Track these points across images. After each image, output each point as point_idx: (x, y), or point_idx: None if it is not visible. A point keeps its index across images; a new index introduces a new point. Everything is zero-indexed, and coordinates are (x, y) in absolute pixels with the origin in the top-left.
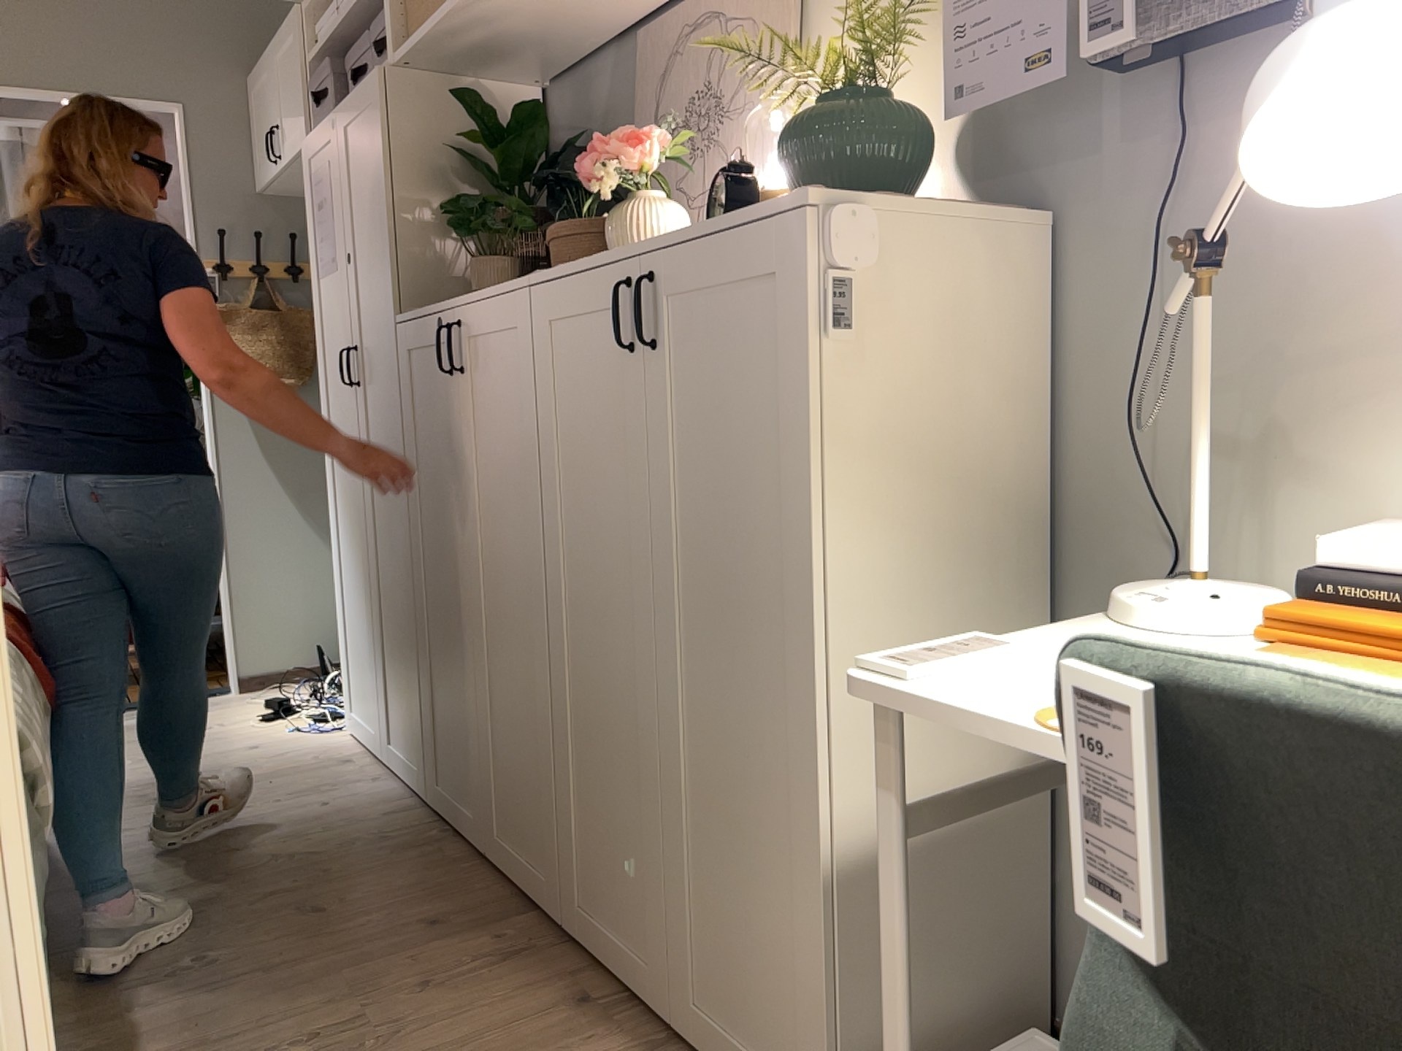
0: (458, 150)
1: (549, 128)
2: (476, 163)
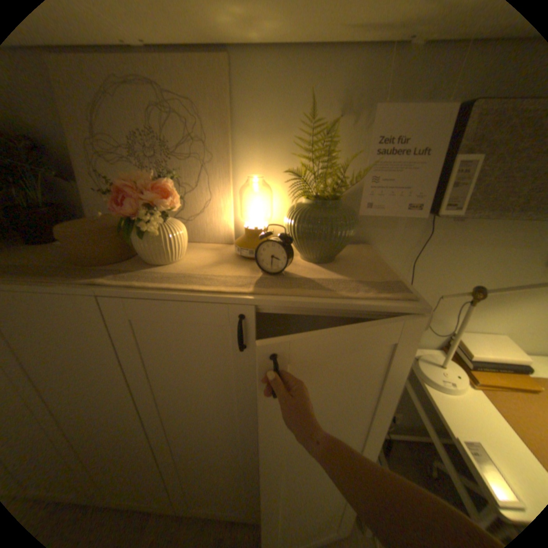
0: None
1: None
2: None
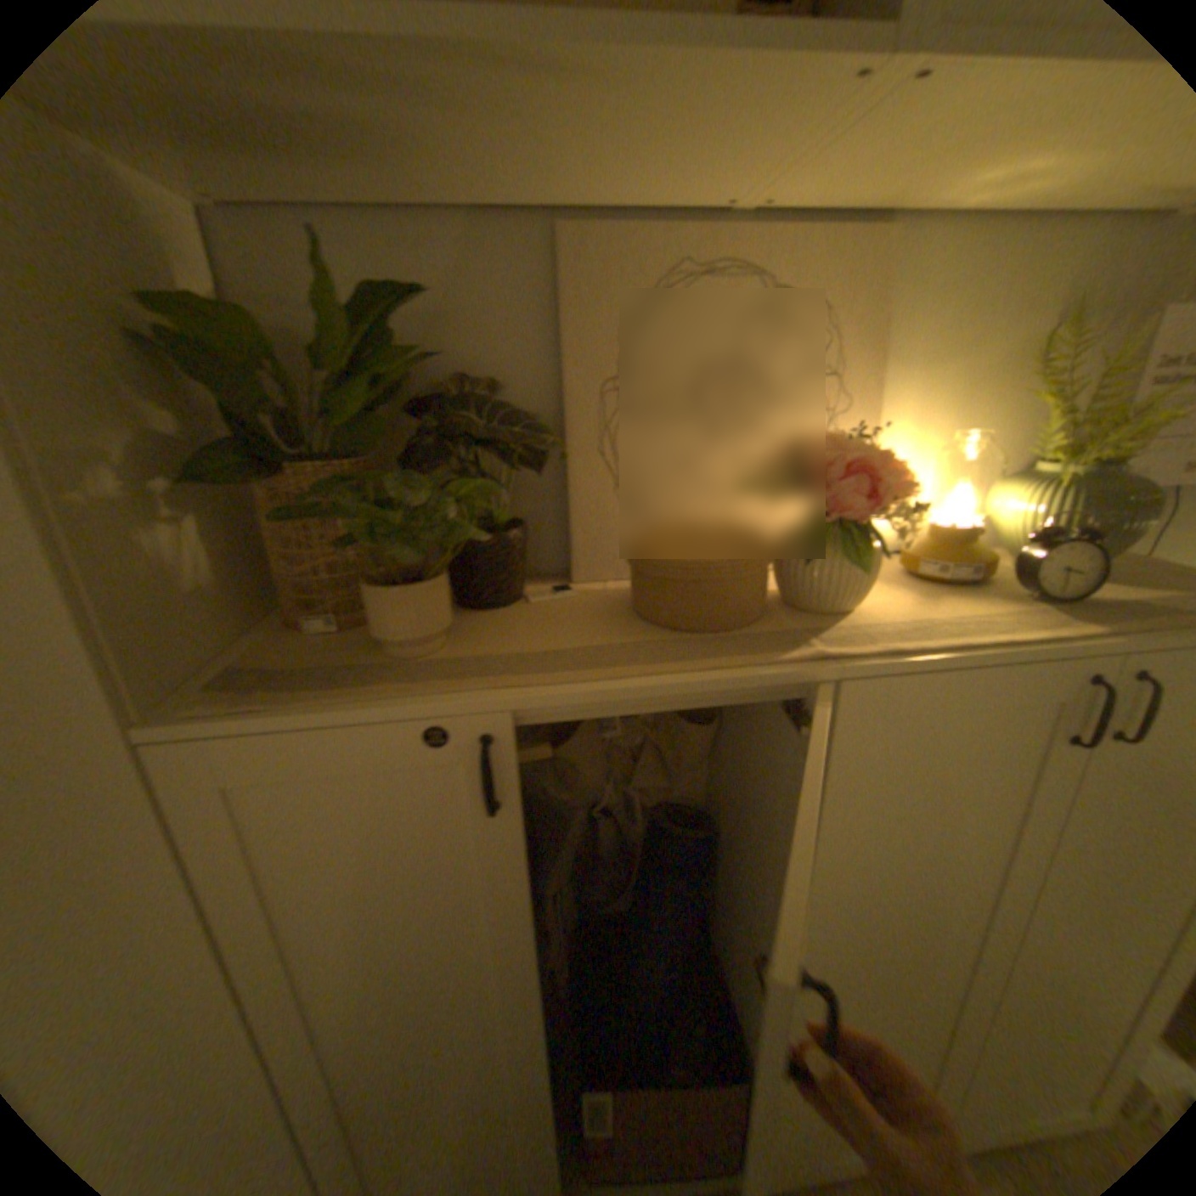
0: (184, 335)
1: (227, 288)
2: (176, 356)
